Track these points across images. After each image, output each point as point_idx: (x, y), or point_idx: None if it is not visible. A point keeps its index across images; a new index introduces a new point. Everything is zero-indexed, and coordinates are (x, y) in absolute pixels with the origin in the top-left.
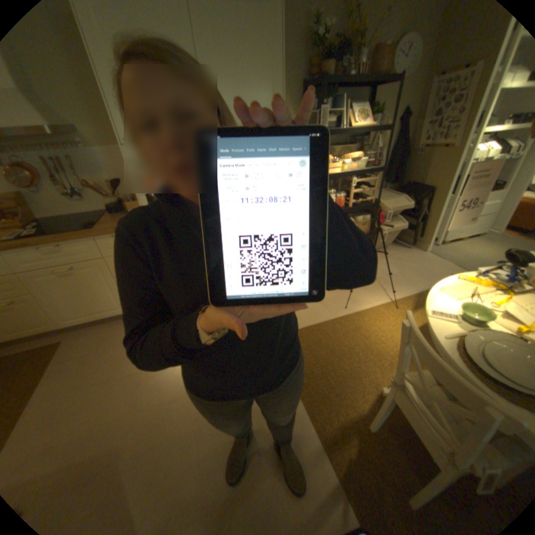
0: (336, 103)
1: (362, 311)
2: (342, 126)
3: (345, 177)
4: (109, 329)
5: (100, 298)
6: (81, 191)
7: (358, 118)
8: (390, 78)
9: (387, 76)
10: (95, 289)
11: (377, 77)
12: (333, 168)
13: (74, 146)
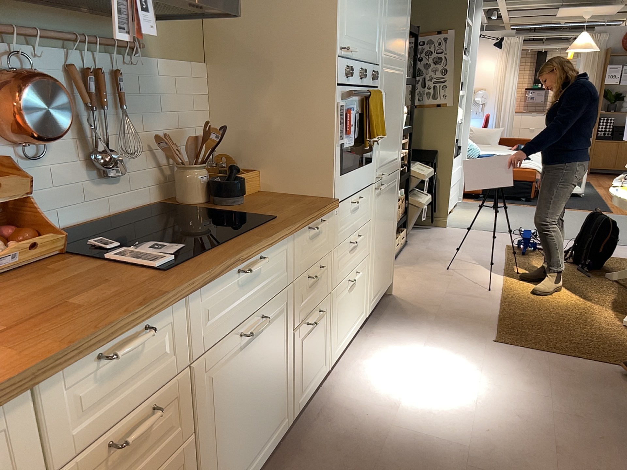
0: None
1: (503, 285)
2: None
3: None
4: None
5: (274, 394)
6: (123, 158)
7: None
8: None
9: None
10: (273, 370)
11: None
12: None
13: (129, 52)
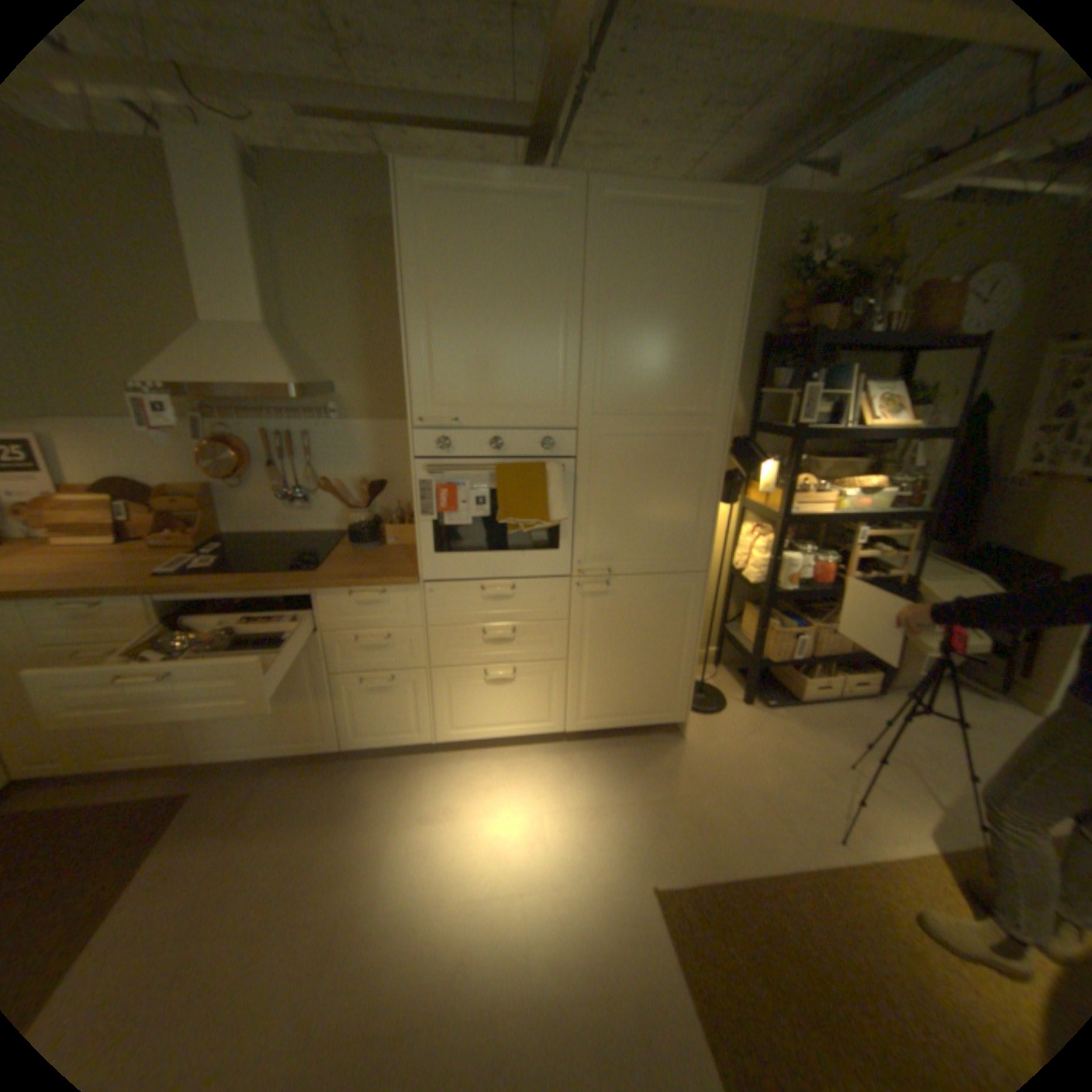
0: (834, 379)
1: (894, 864)
2: (845, 423)
3: (840, 520)
4: (293, 784)
5: (295, 712)
6: (315, 494)
7: (878, 409)
8: (955, 341)
9: (948, 337)
10: (291, 692)
11: (928, 337)
12: (819, 503)
13: (326, 417)
